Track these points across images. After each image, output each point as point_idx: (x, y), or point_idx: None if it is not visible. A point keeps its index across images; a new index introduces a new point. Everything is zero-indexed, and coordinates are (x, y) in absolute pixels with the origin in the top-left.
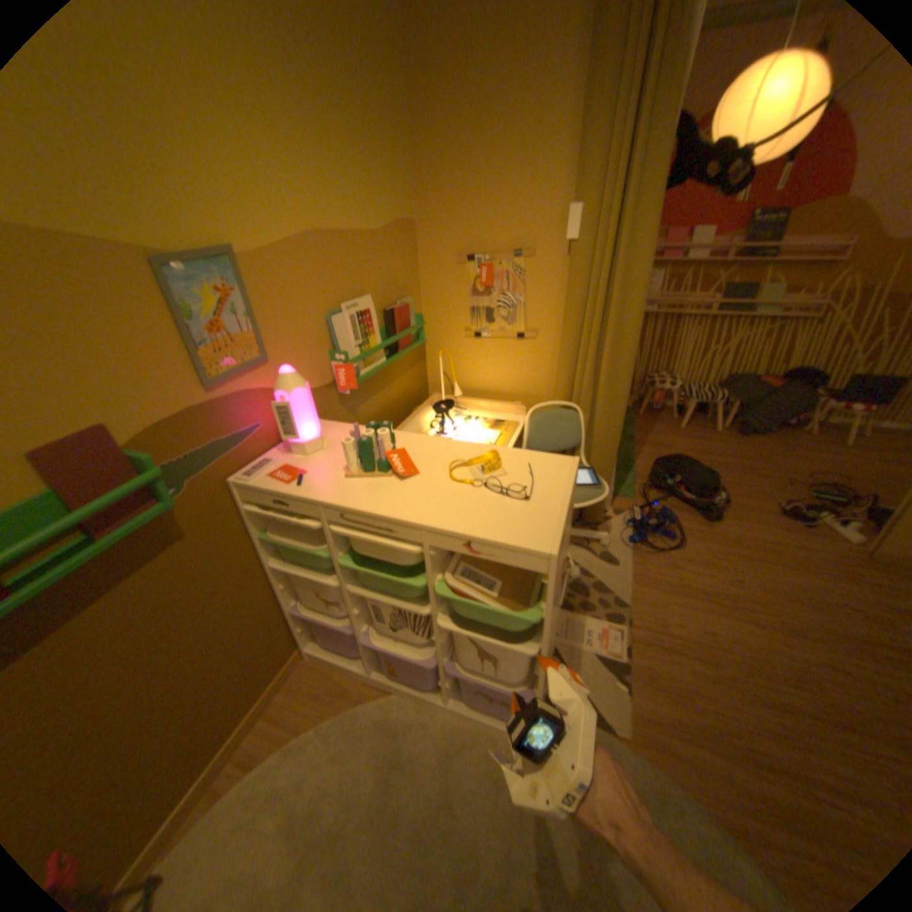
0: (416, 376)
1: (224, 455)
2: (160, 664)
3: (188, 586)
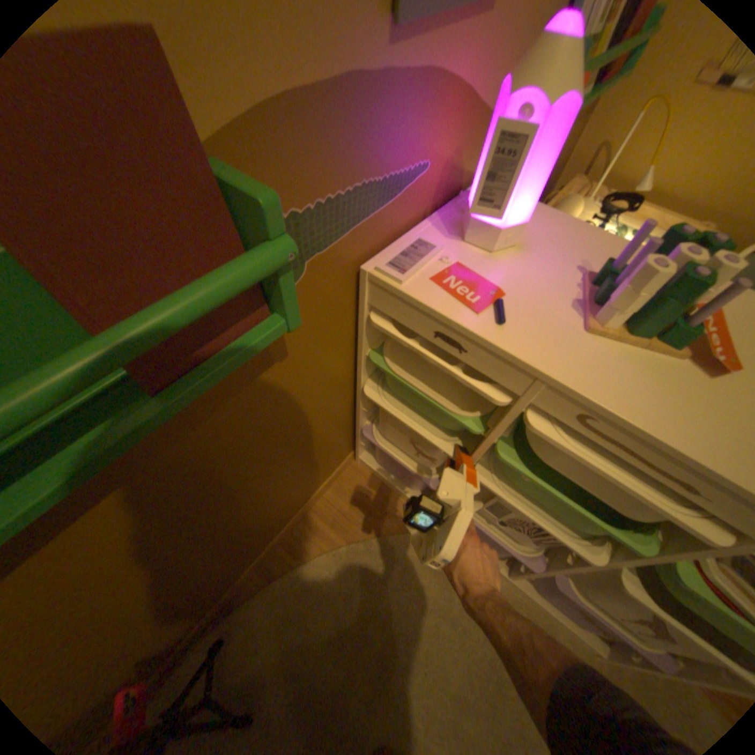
0: (573, 137)
1: (370, 216)
2: (234, 500)
3: (277, 417)
